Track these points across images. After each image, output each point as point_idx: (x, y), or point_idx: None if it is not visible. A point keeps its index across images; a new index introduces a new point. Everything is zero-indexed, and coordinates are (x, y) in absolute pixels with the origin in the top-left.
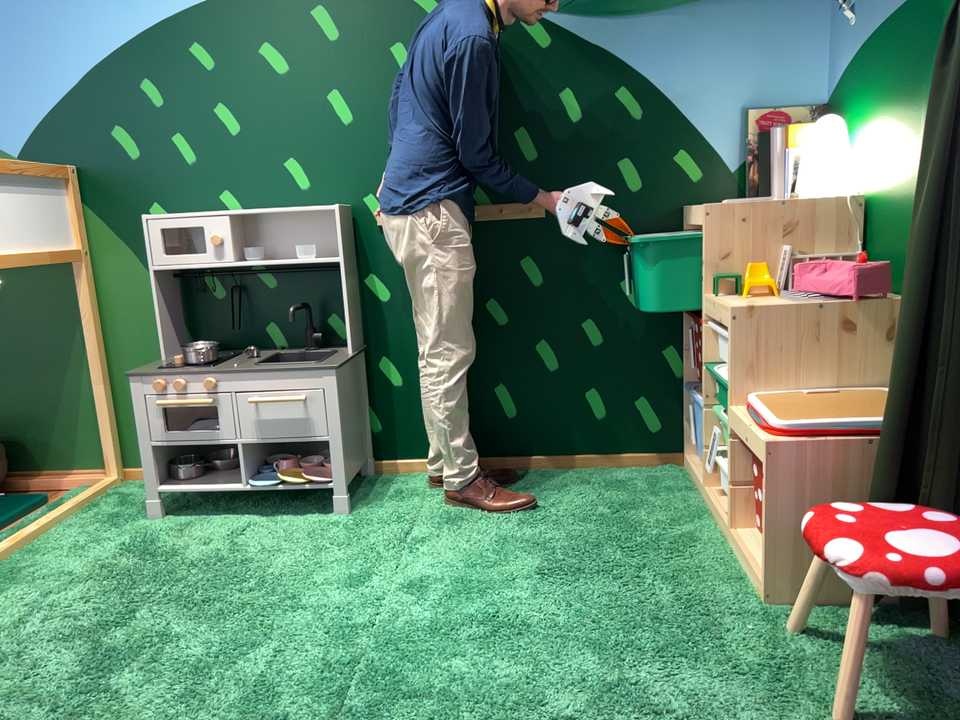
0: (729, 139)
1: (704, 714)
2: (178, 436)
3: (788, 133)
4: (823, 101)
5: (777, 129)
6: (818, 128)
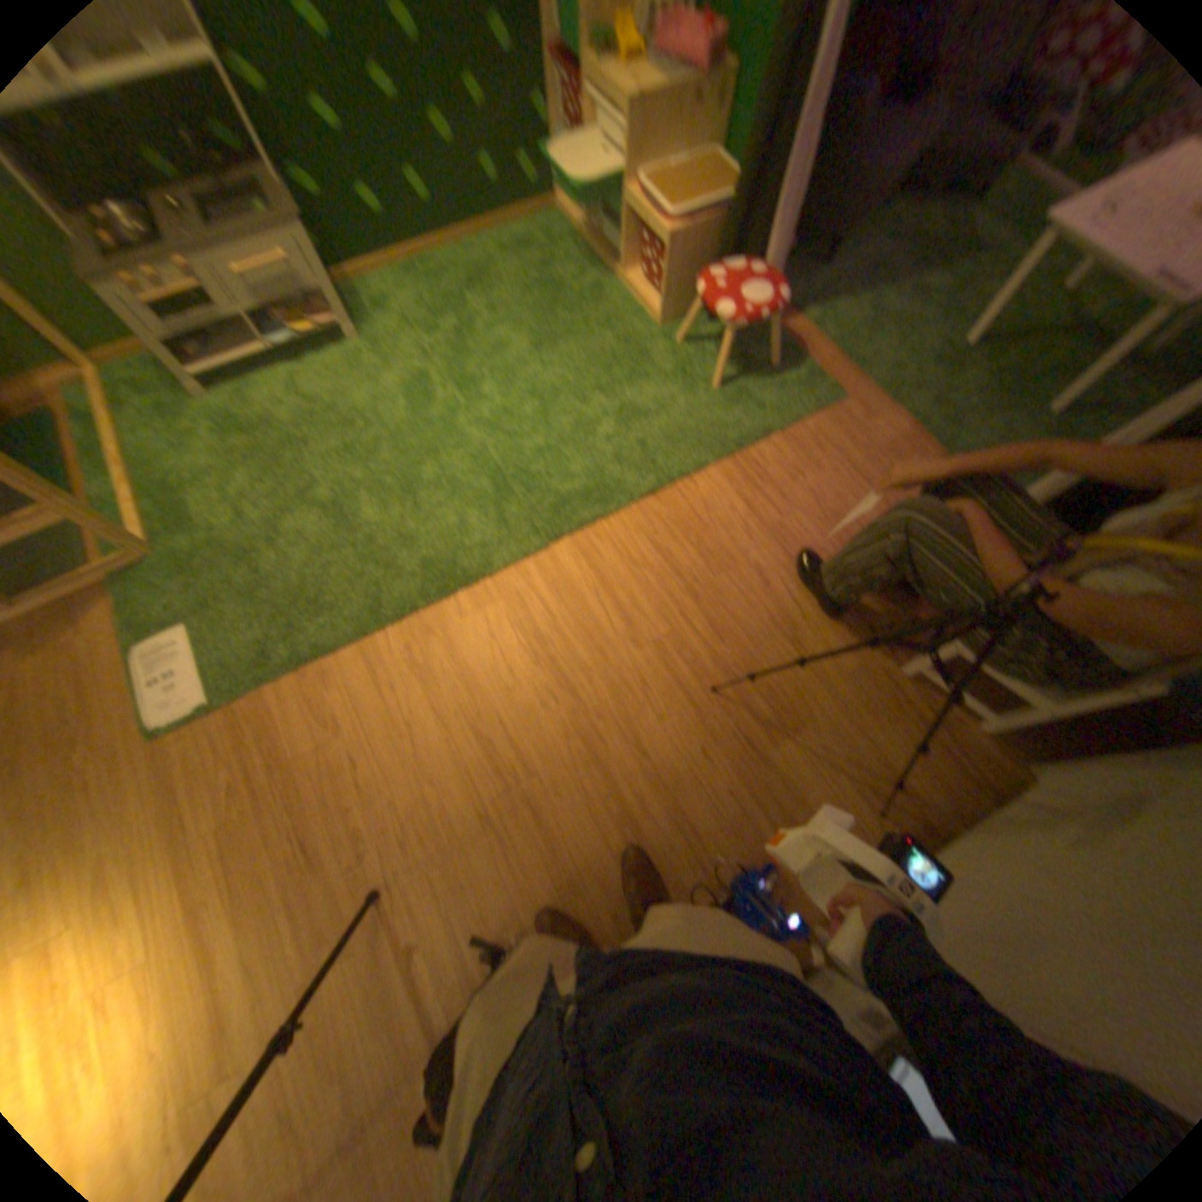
0: None
1: (661, 409)
2: (173, 325)
3: None
4: None
5: None
6: None
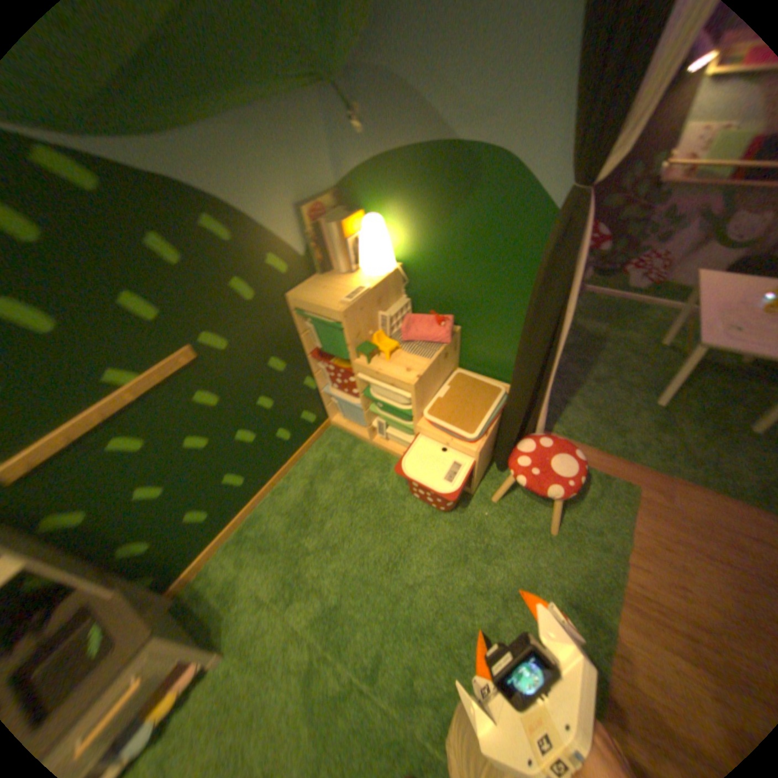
0: (296, 233)
1: (532, 578)
2: None
3: (344, 226)
4: (337, 185)
5: (322, 216)
6: (371, 226)
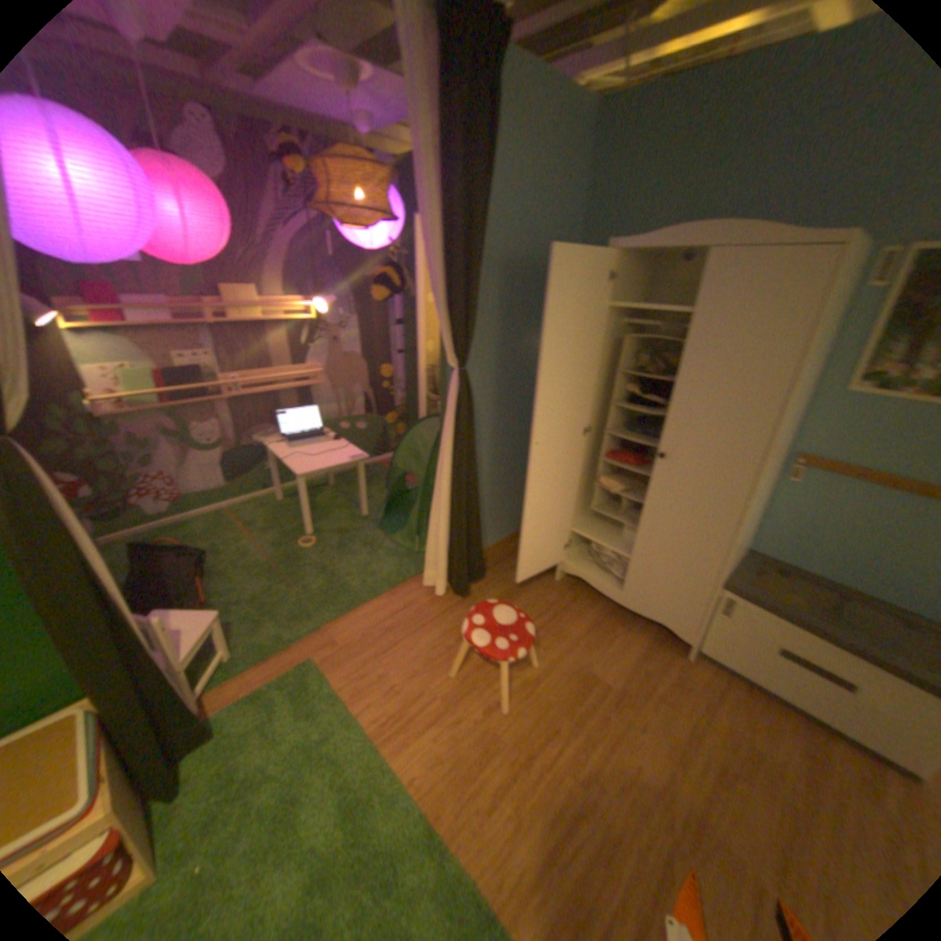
0: None
1: (307, 842)
2: None
3: None
4: None
5: None
6: None
